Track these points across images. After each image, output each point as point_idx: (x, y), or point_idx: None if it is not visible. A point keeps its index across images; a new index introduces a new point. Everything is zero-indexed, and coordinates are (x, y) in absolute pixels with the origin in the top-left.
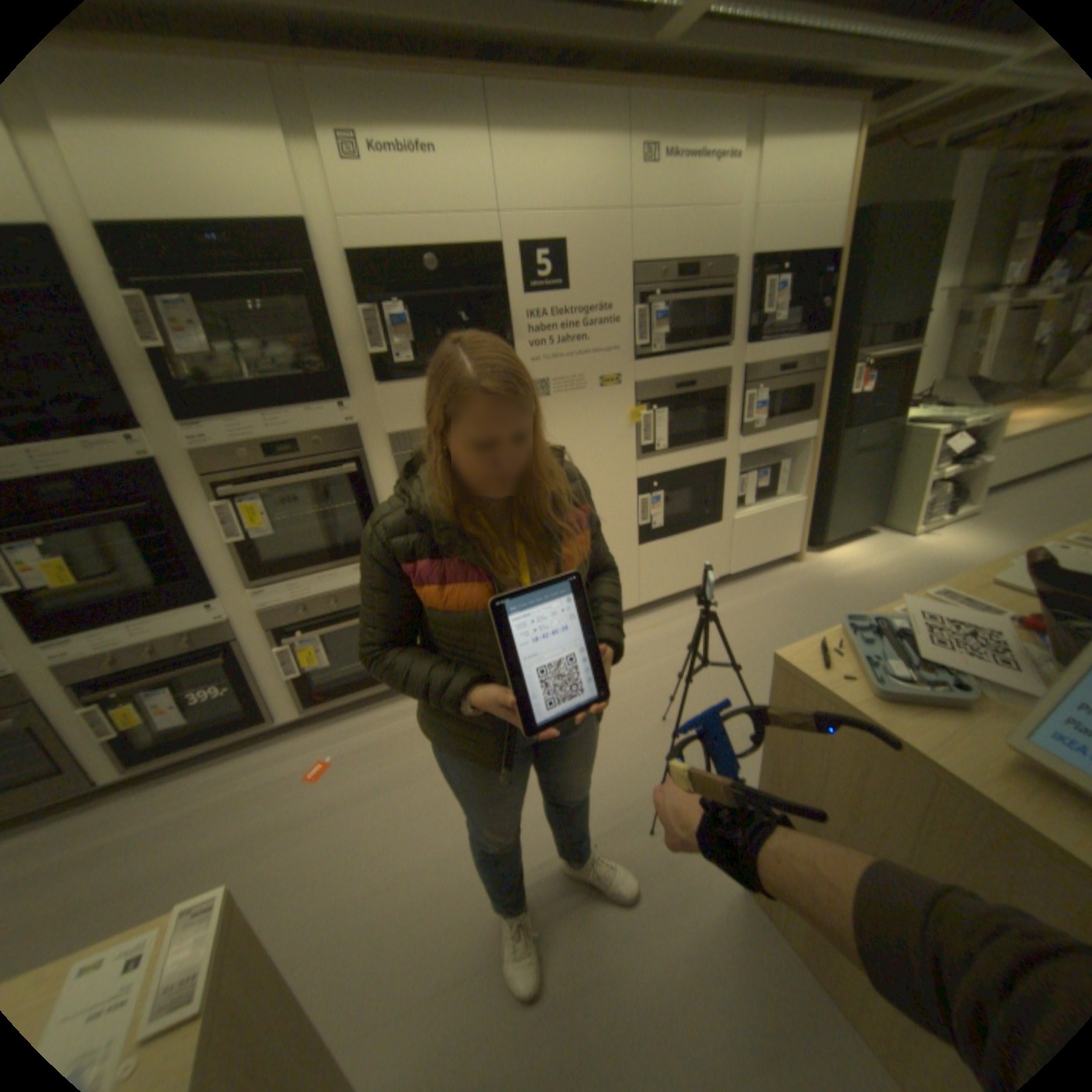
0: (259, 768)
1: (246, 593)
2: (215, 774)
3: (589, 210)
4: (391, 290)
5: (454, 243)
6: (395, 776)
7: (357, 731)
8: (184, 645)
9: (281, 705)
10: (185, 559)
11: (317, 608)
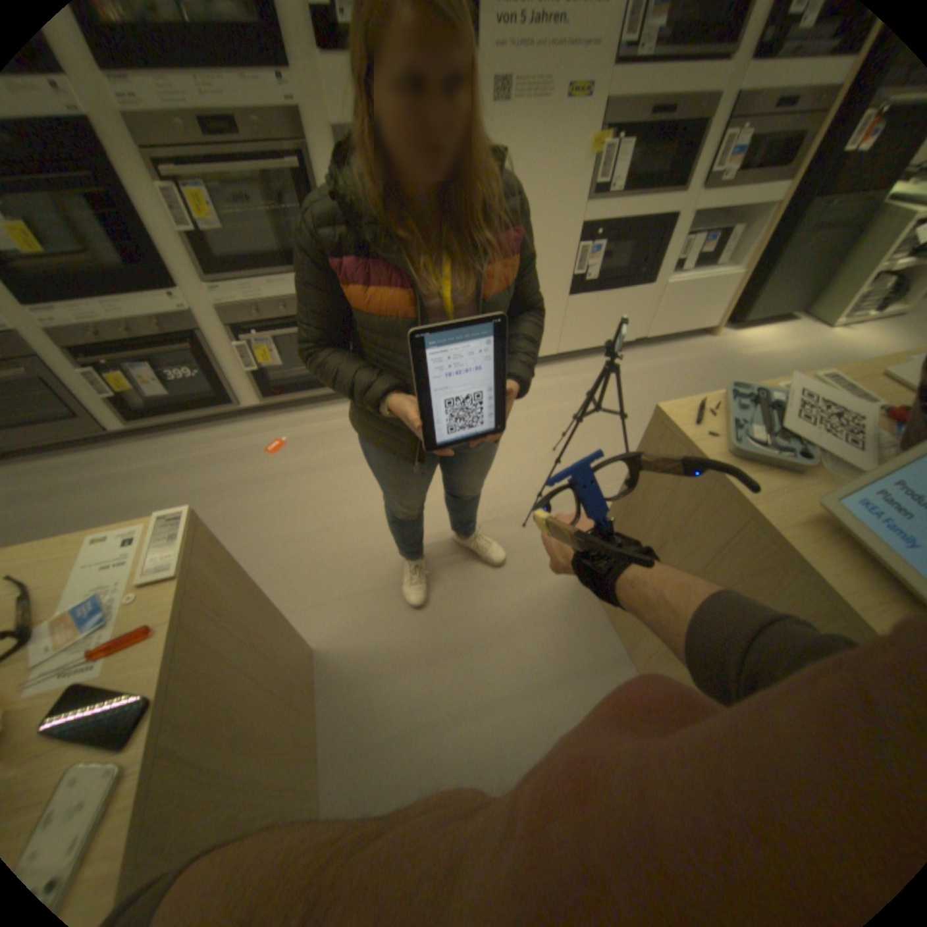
0: (232, 437)
1: (204, 286)
2: (199, 436)
3: None
4: None
5: None
6: (337, 458)
7: (308, 421)
8: (157, 326)
9: (246, 391)
10: (143, 242)
11: (270, 310)
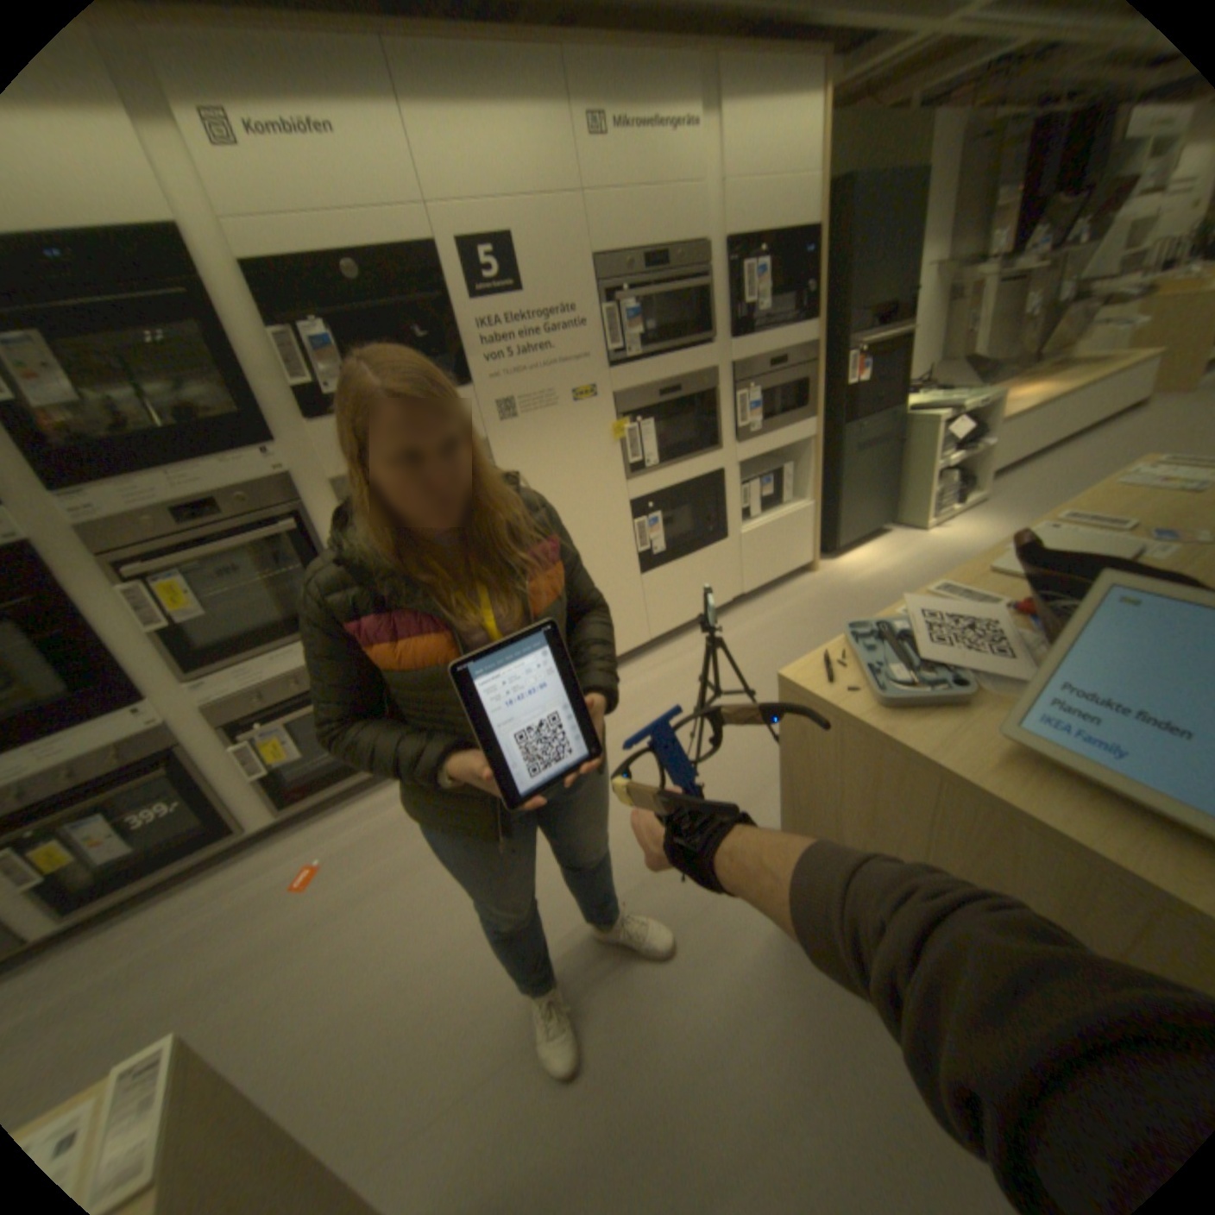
0: (234, 886)
1: (182, 687)
2: (180, 902)
3: (534, 196)
4: (307, 307)
5: (377, 245)
6: (396, 868)
7: (346, 825)
8: (113, 759)
9: (250, 810)
10: (96, 657)
11: (276, 693)
